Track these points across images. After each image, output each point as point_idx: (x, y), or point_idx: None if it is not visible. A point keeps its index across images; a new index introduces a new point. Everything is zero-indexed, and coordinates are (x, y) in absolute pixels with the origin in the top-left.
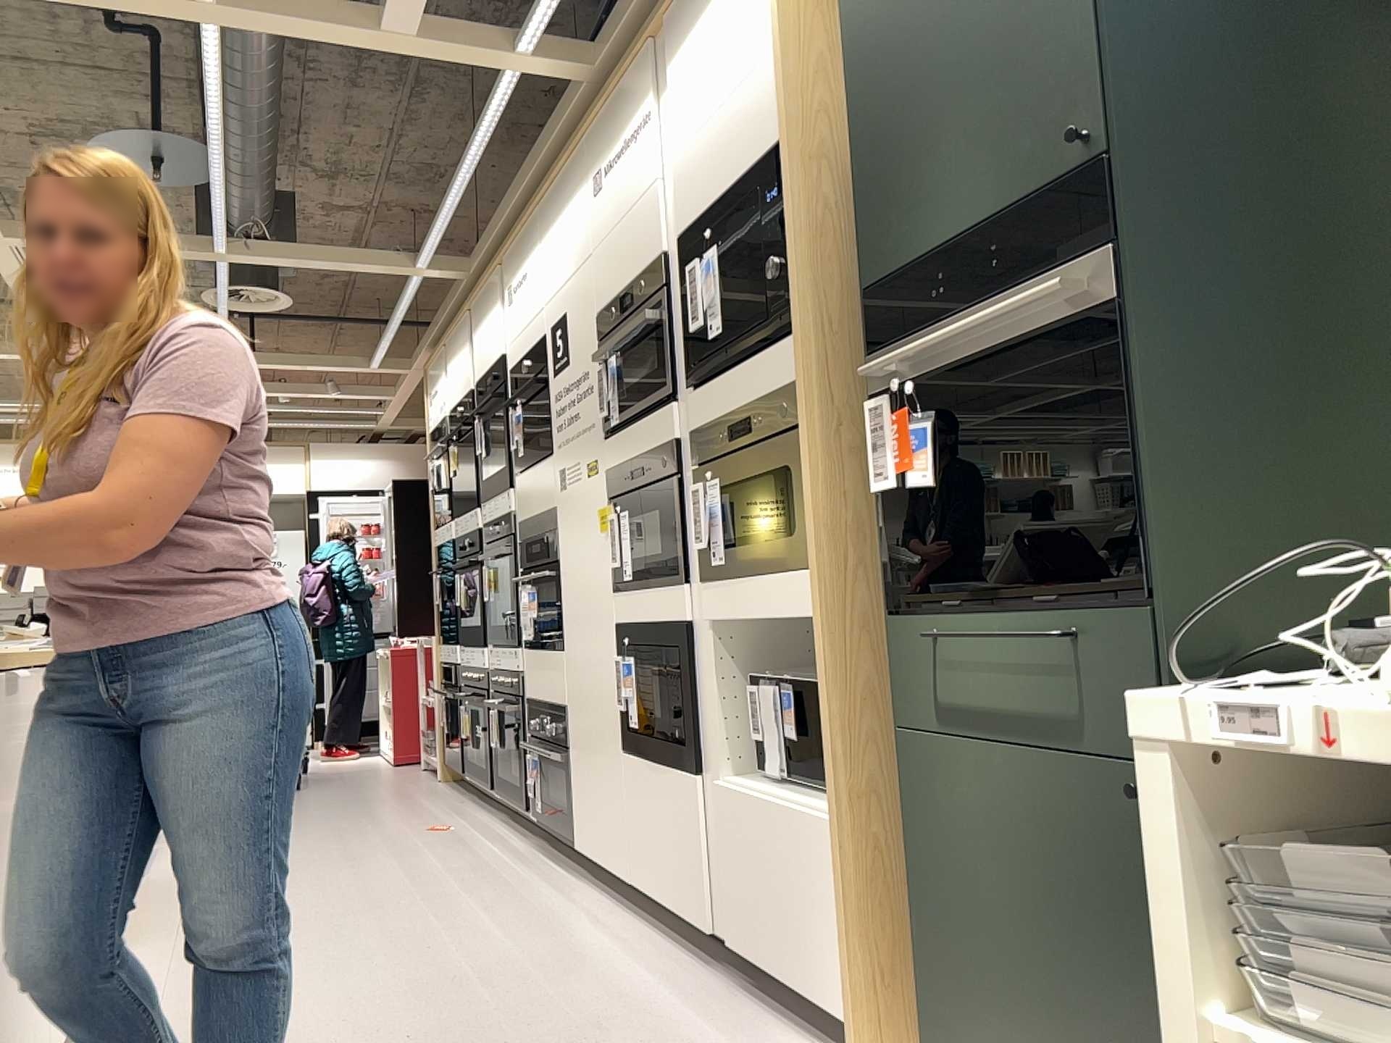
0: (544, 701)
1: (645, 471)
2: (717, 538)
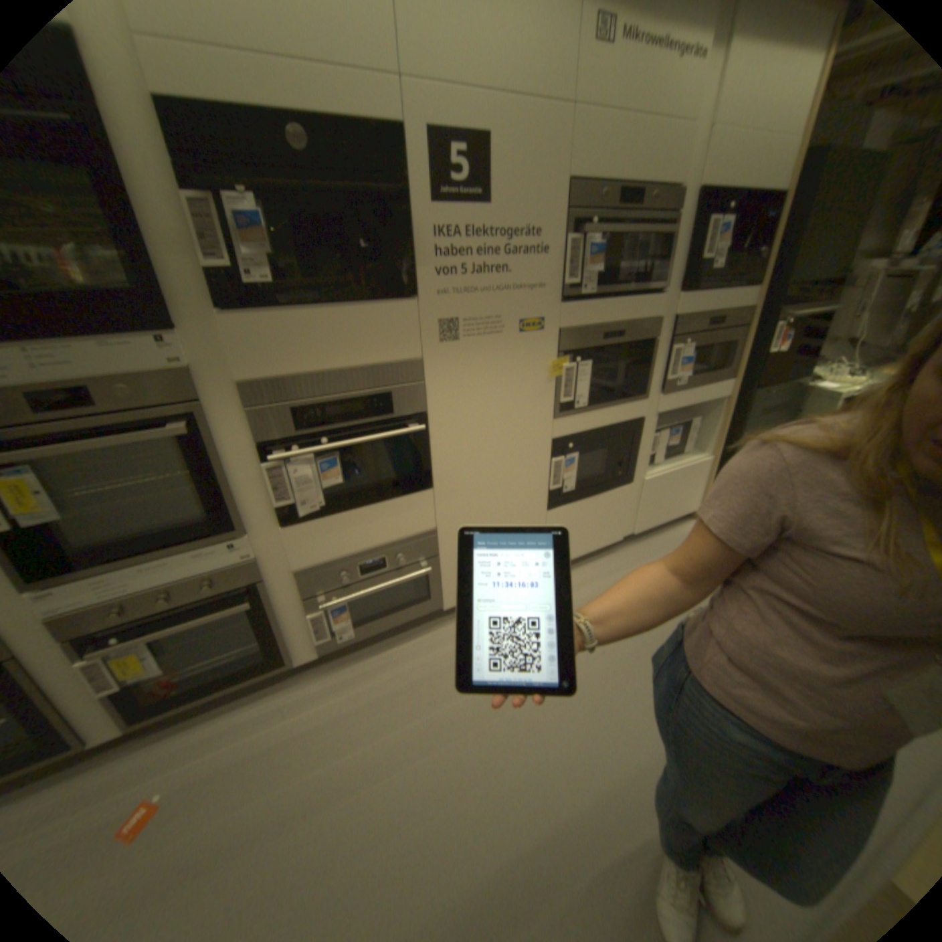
0: (368, 548)
1: (624, 335)
2: (693, 372)
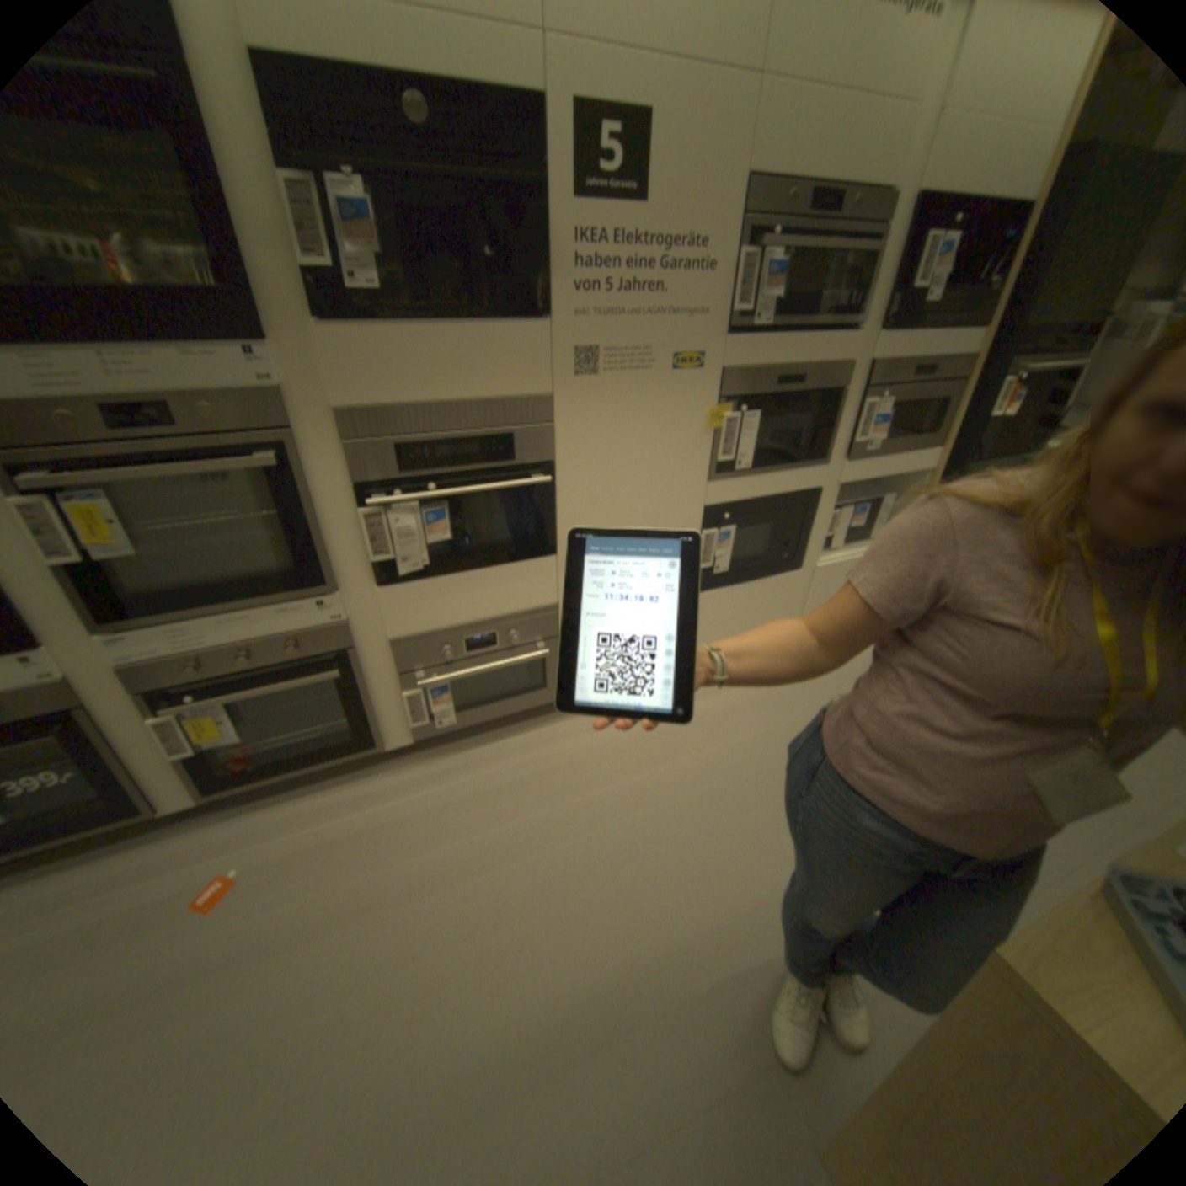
0: (477, 619)
1: (804, 381)
2: (888, 434)
